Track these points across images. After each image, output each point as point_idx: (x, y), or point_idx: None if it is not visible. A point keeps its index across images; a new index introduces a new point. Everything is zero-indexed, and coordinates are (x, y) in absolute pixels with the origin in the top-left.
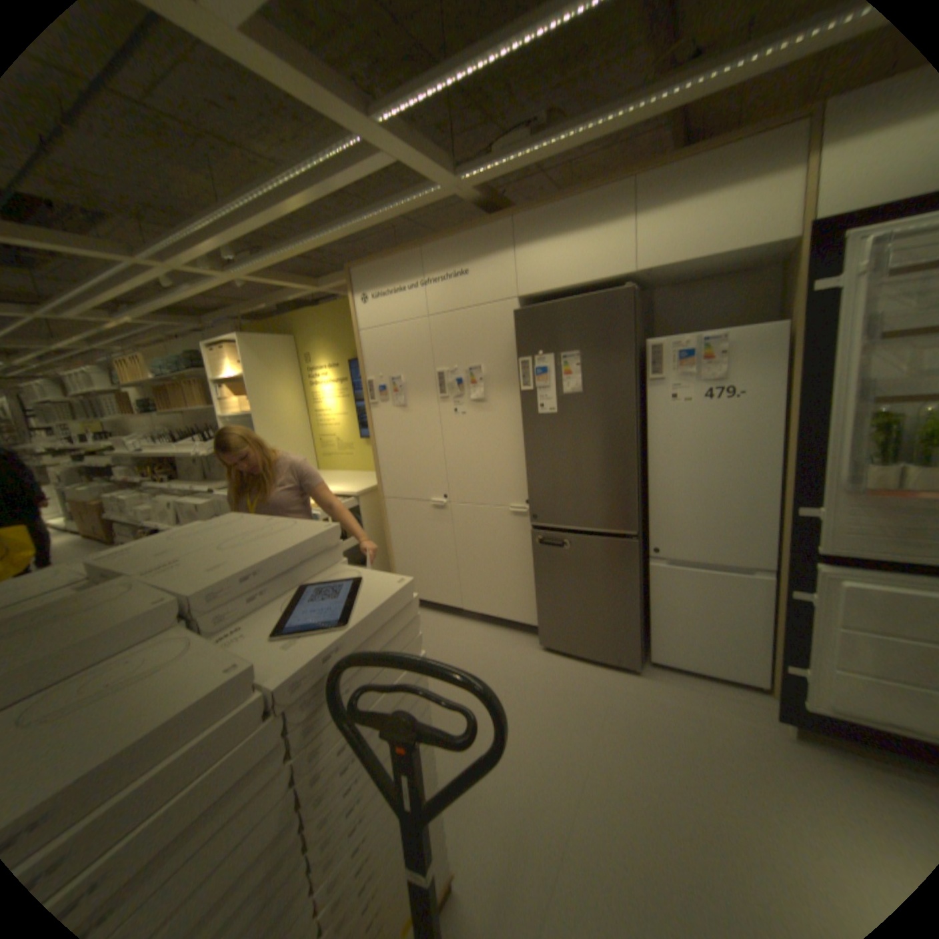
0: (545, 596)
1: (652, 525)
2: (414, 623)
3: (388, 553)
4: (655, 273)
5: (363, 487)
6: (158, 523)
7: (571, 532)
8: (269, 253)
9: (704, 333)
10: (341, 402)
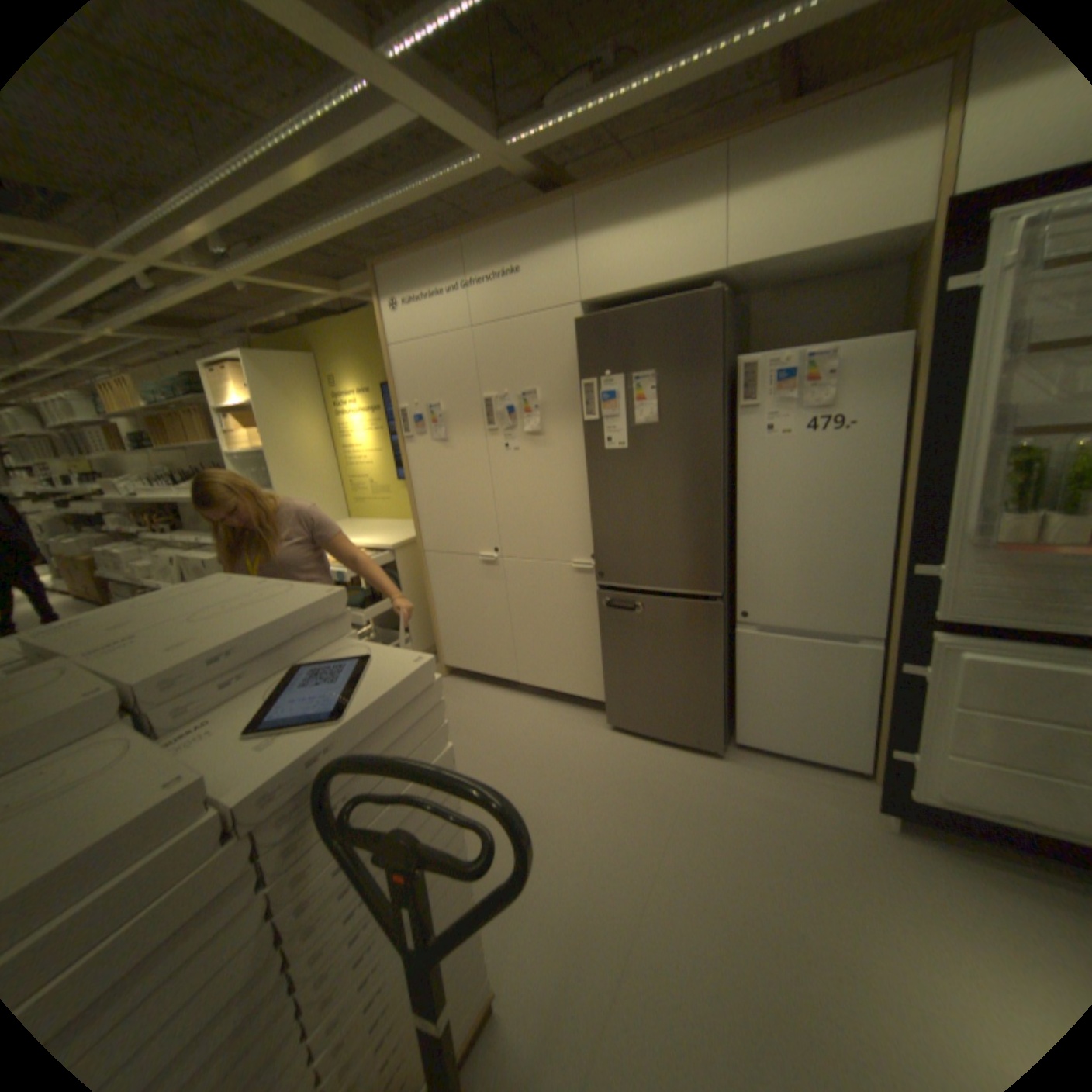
0: (613, 667)
1: (740, 585)
2: (438, 708)
3: (431, 617)
4: (750, 270)
5: (400, 539)
6: (161, 582)
7: (644, 592)
8: (272, 245)
9: (808, 348)
10: (374, 436)
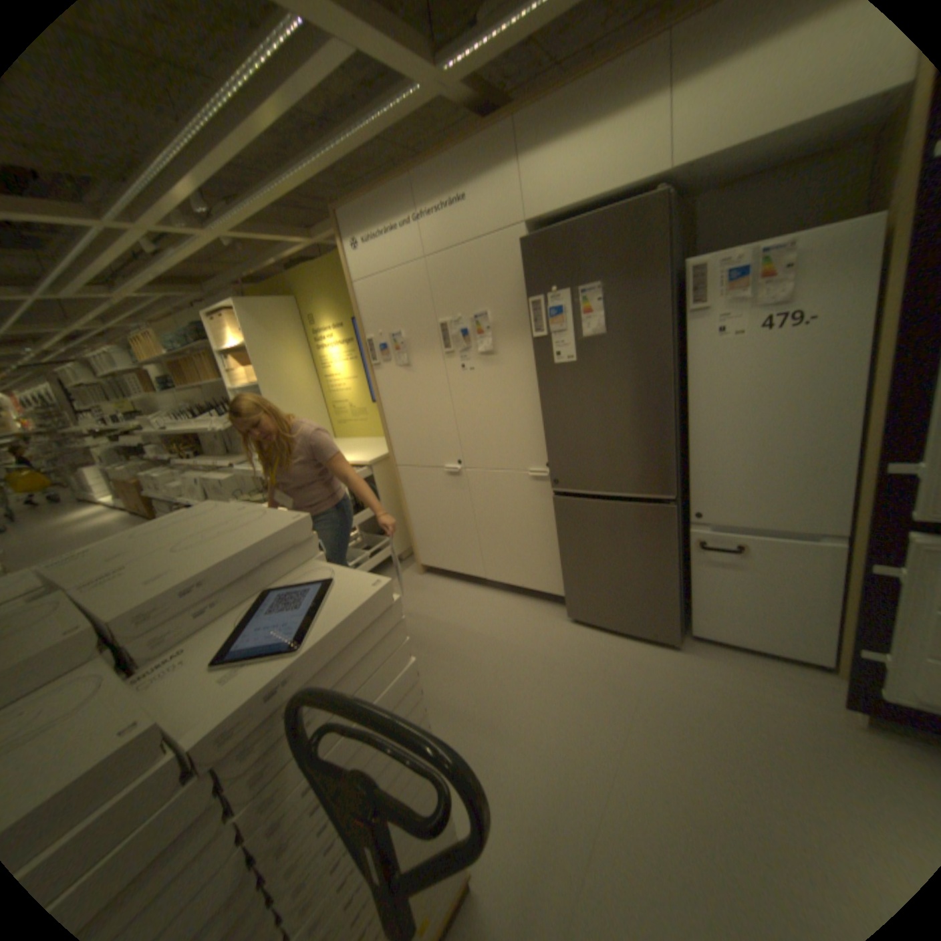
0: (571, 566)
1: (693, 487)
2: (400, 626)
3: (407, 523)
4: (697, 168)
5: (376, 455)
6: (190, 499)
7: (598, 497)
8: (245, 200)
9: (763, 242)
10: (350, 365)
